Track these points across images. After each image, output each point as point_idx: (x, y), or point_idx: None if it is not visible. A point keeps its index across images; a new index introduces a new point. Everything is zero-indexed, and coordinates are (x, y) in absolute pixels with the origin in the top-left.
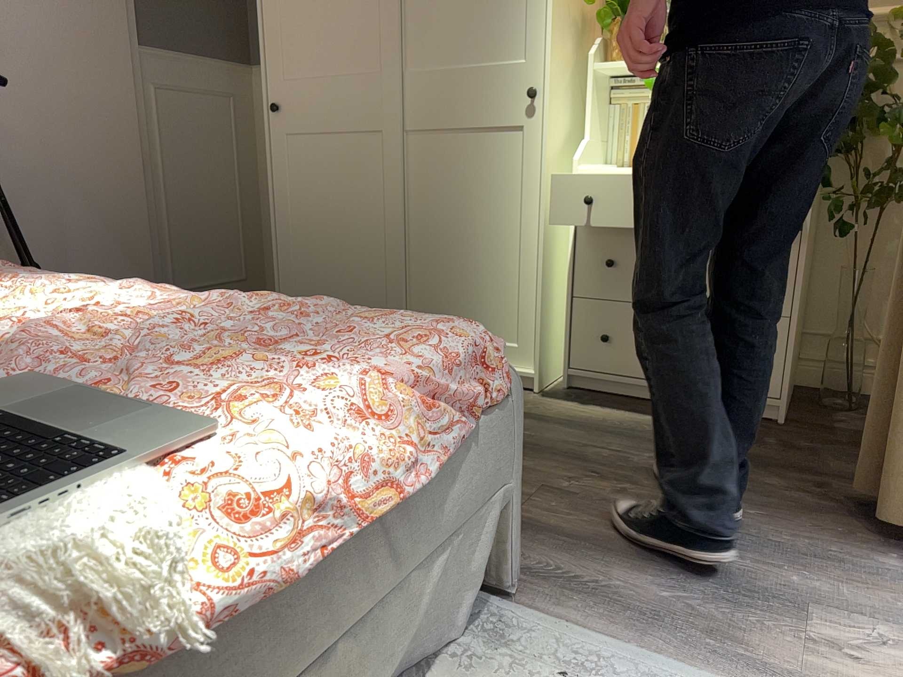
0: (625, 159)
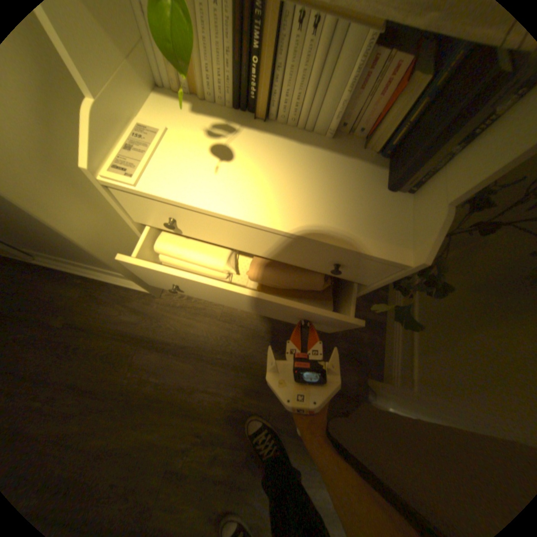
0: (180, 80)
